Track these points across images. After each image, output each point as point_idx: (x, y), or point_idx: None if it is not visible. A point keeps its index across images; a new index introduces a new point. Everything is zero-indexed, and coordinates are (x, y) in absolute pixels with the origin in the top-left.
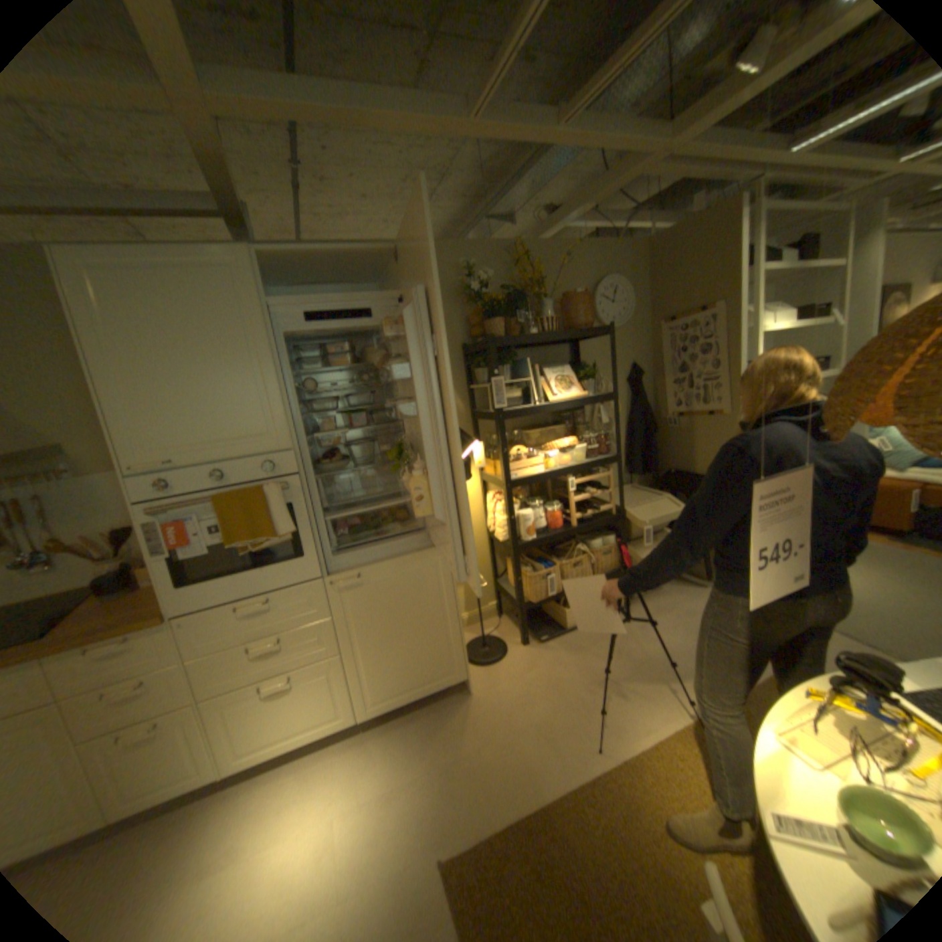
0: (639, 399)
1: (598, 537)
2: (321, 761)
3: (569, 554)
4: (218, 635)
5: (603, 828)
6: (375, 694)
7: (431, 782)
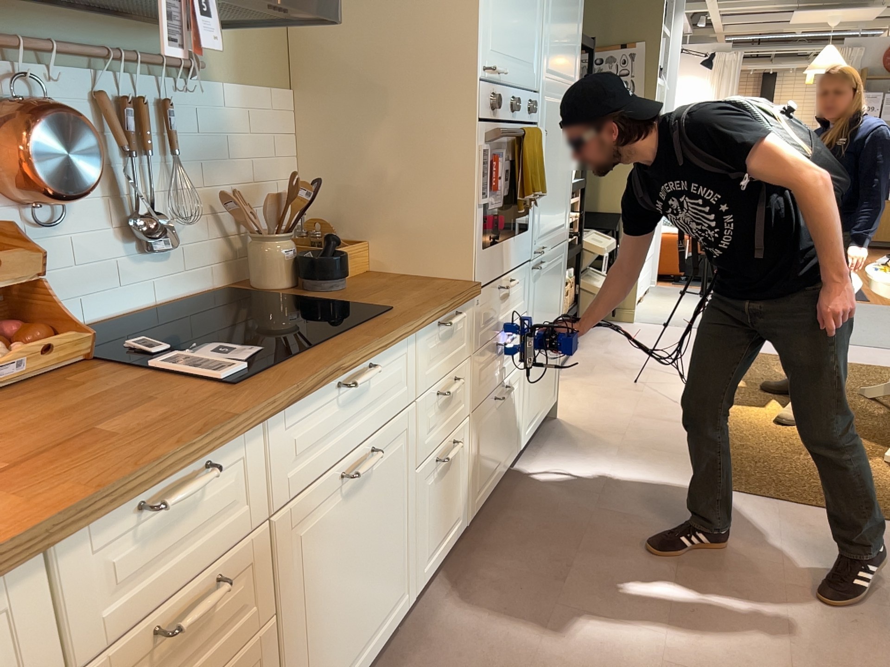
0: None
1: None
2: (512, 492)
3: None
4: (489, 318)
5: (744, 434)
6: (530, 411)
7: (622, 462)
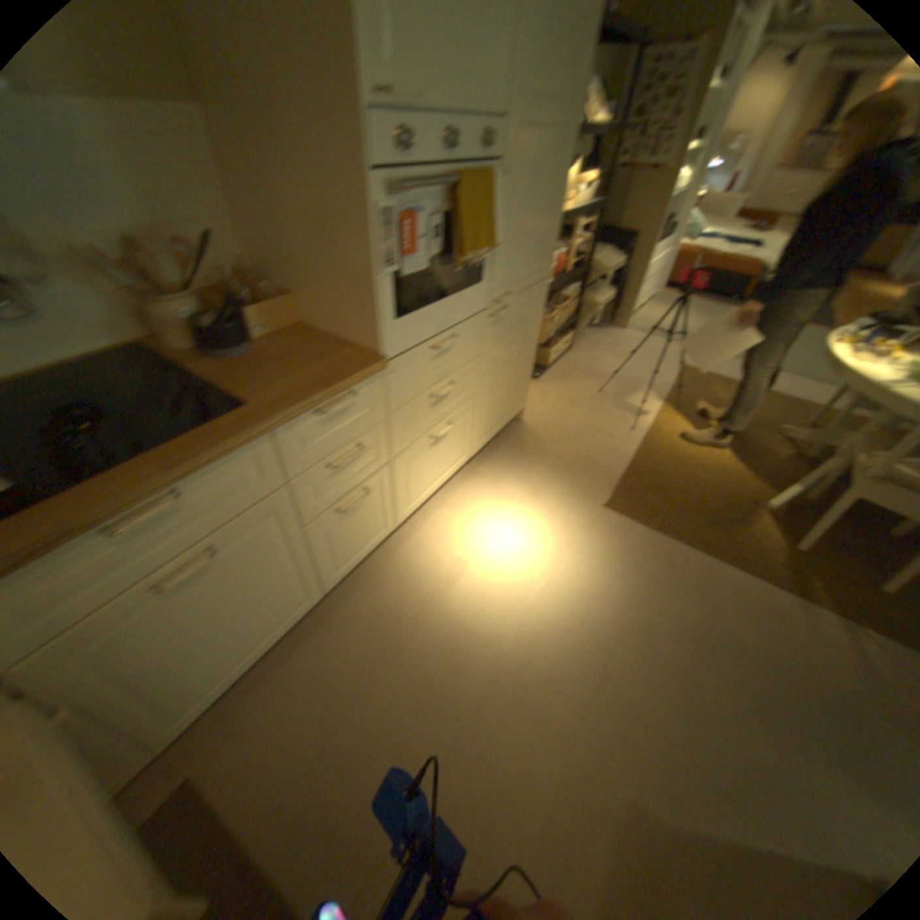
0: (598, 141)
1: (569, 284)
2: (456, 491)
3: (555, 300)
4: (418, 377)
5: (666, 460)
6: (486, 427)
7: (553, 473)
